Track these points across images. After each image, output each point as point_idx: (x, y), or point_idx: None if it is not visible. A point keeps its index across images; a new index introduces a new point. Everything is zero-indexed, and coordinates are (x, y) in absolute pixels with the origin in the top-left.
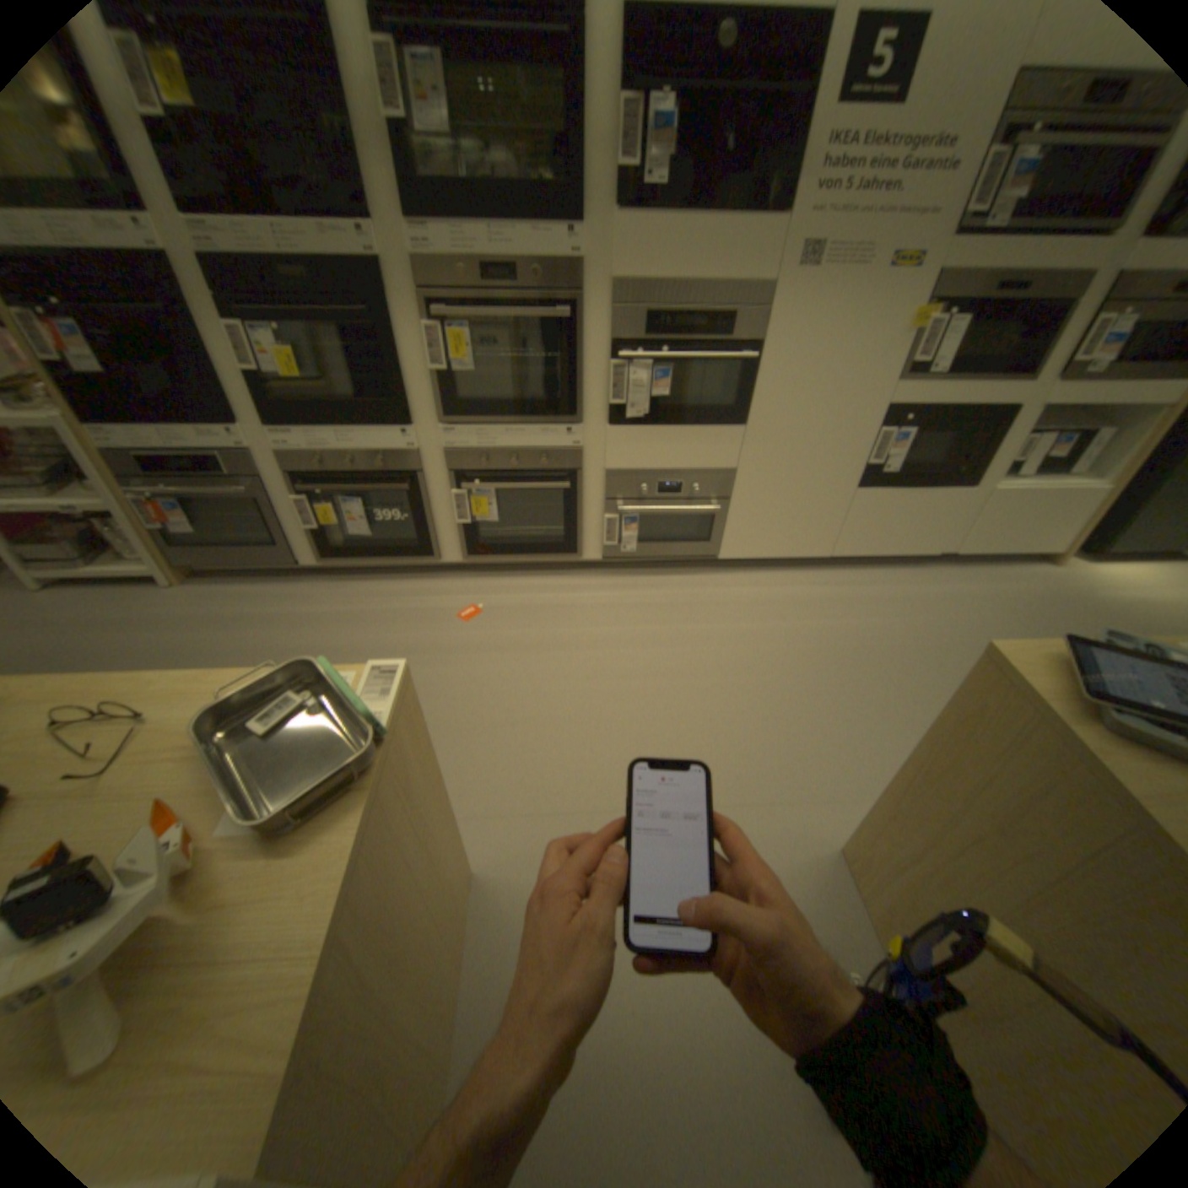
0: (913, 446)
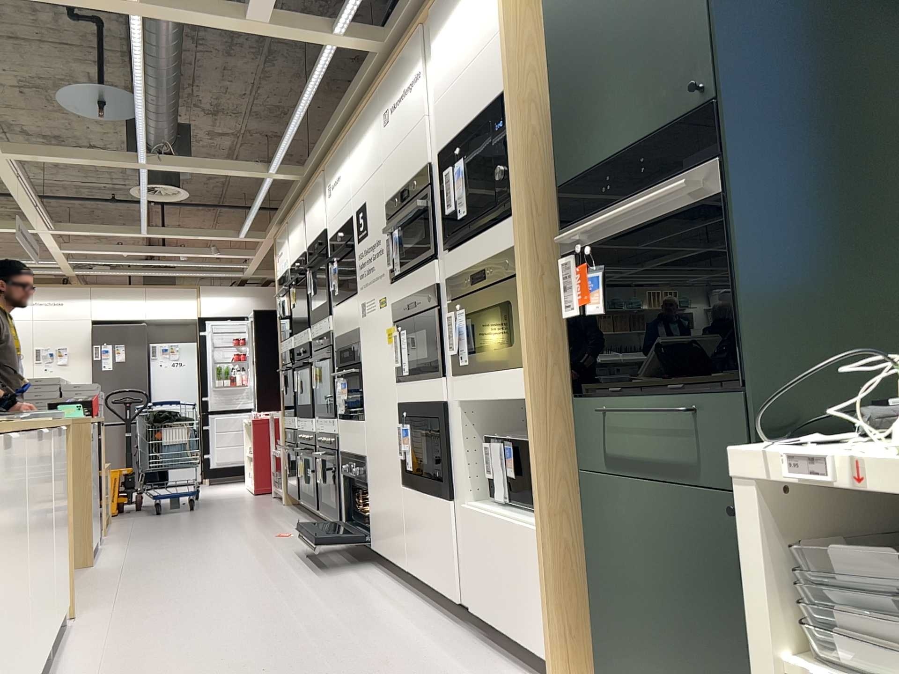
0: (414, 445)
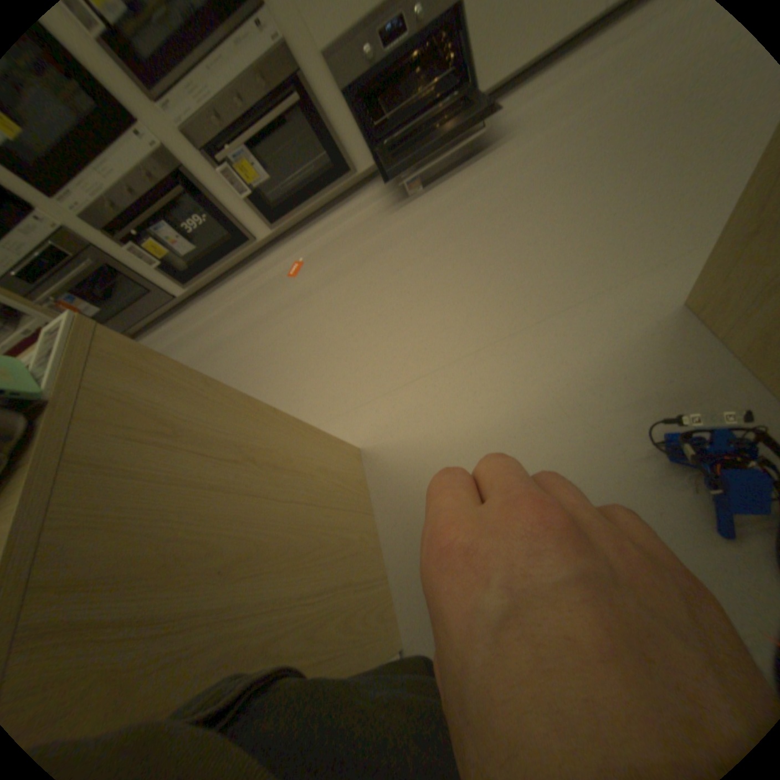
0: None
